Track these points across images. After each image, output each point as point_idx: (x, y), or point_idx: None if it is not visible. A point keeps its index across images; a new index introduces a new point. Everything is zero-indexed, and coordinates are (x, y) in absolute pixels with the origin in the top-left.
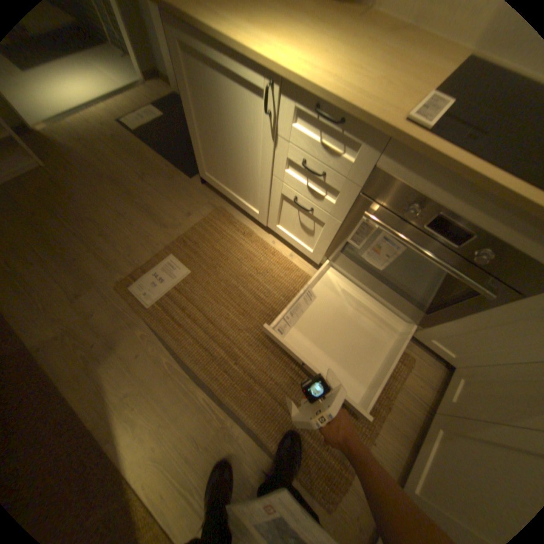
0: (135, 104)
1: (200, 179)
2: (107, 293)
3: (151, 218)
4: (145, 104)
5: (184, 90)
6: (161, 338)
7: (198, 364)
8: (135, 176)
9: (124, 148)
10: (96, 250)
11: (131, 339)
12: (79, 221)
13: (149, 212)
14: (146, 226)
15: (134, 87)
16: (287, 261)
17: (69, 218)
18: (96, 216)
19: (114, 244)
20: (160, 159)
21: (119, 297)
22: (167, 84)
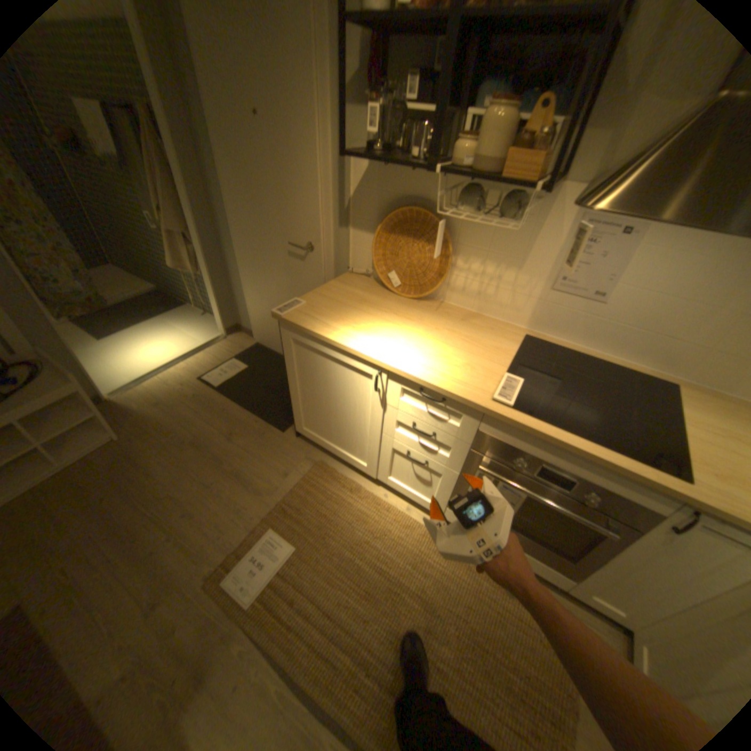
0: (217, 361)
1: (294, 433)
2: (193, 597)
3: (243, 487)
4: (229, 360)
5: (289, 365)
6: (265, 654)
7: (318, 687)
8: (221, 439)
9: (208, 409)
10: (178, 538)
11: (227, 663)
12: (157, 503)
13: (240, 480)
14: (237, 499)
15: (216, 345)
16: (405, 519)
17: (145, 501)
18: (178, 494)
19: (200, 527)
20: (247, 416)
21: (209, 601)
22: (250, 337)
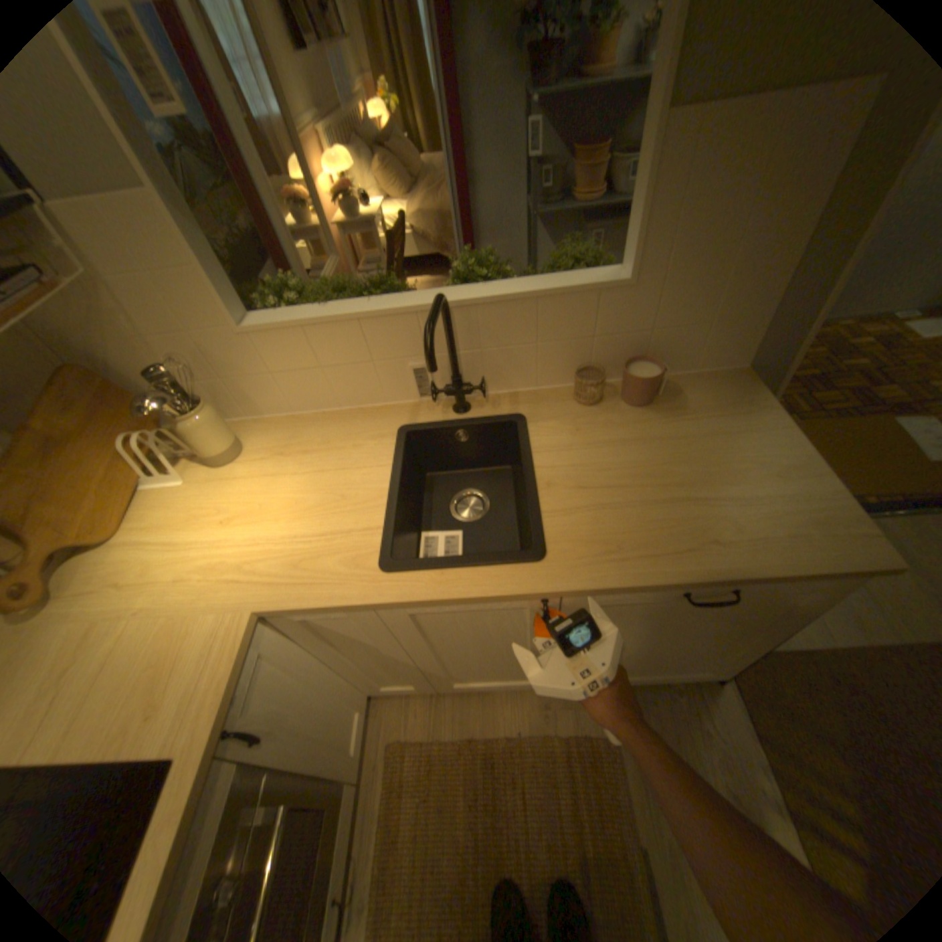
0: None
1: None
2: None
3: None
4: None
5: None
6: None
7: None
8: None
9: None
10: None
11: None
12: None
13: None
14: None
15: None
16: None
17: None
18: None
19: None
20: None
21: None
22: None
